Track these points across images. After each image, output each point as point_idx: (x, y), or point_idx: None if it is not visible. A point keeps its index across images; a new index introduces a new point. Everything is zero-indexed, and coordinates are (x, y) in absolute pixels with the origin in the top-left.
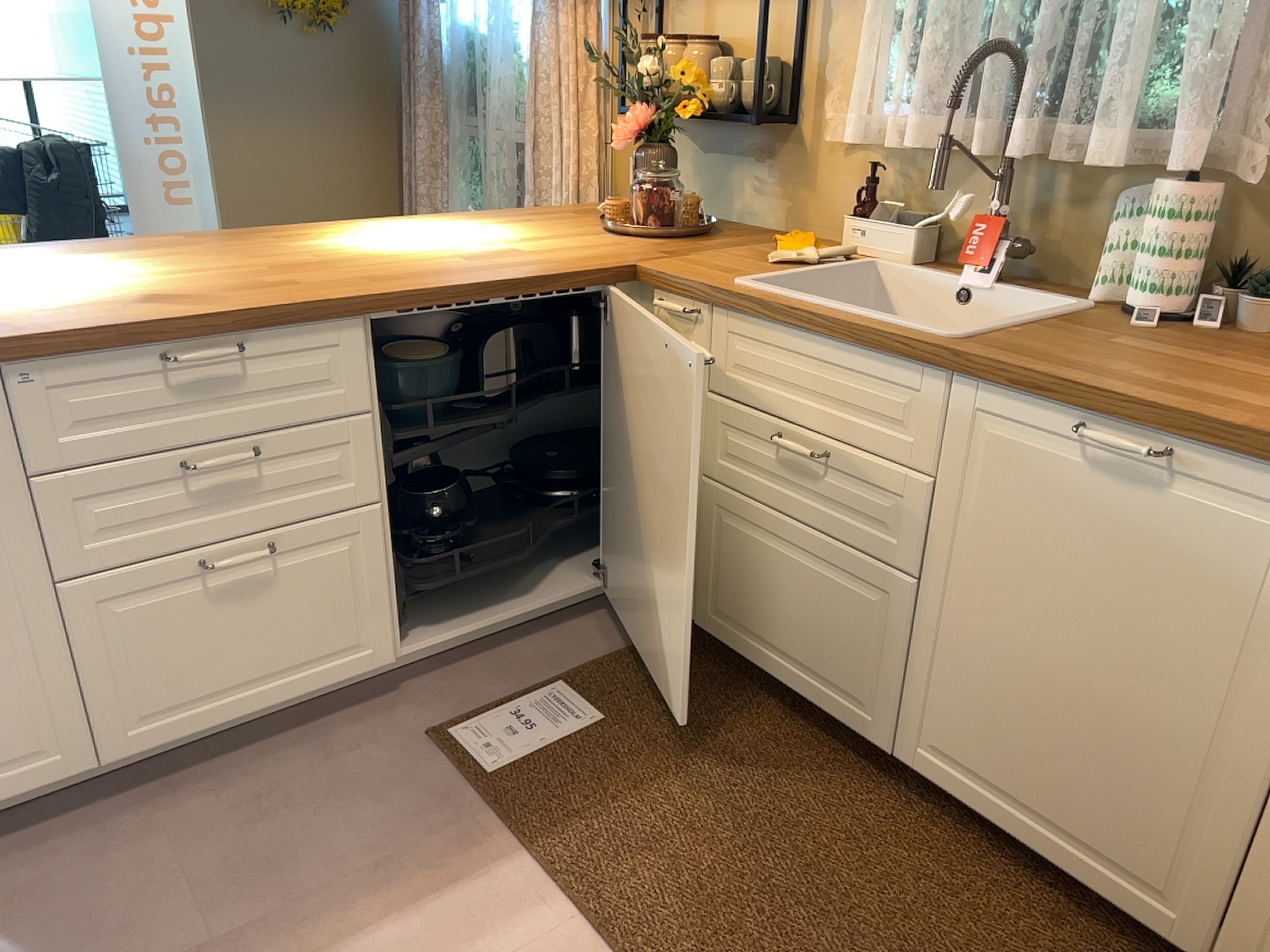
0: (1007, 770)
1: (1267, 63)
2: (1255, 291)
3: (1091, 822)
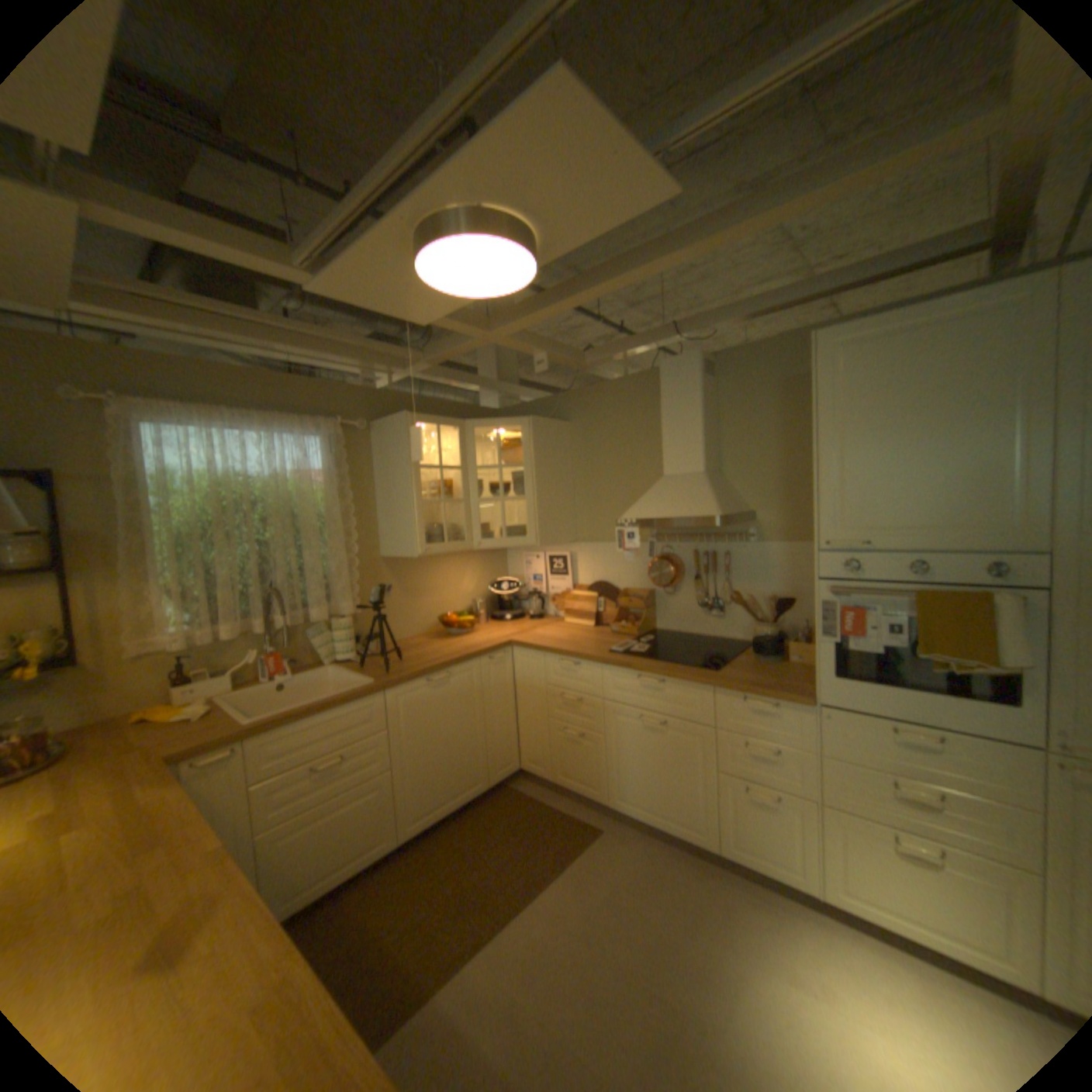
0: (437, 800)
1: (342, 582)
2: (359, 643)
3: (460, 786)
